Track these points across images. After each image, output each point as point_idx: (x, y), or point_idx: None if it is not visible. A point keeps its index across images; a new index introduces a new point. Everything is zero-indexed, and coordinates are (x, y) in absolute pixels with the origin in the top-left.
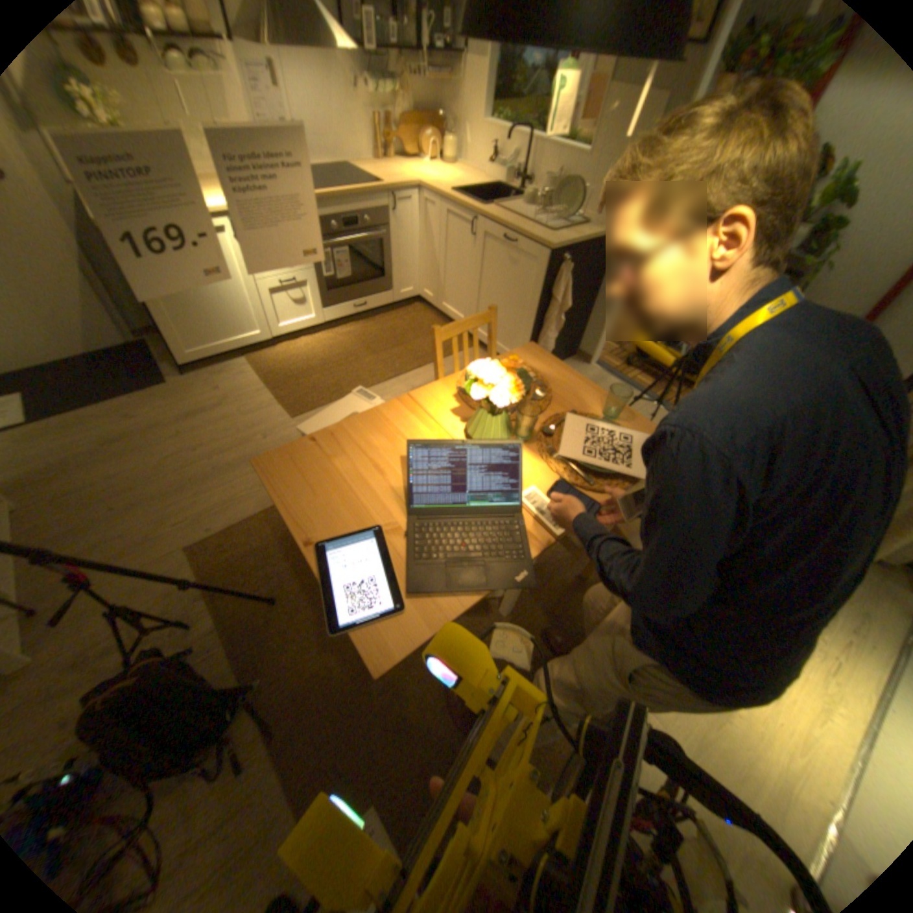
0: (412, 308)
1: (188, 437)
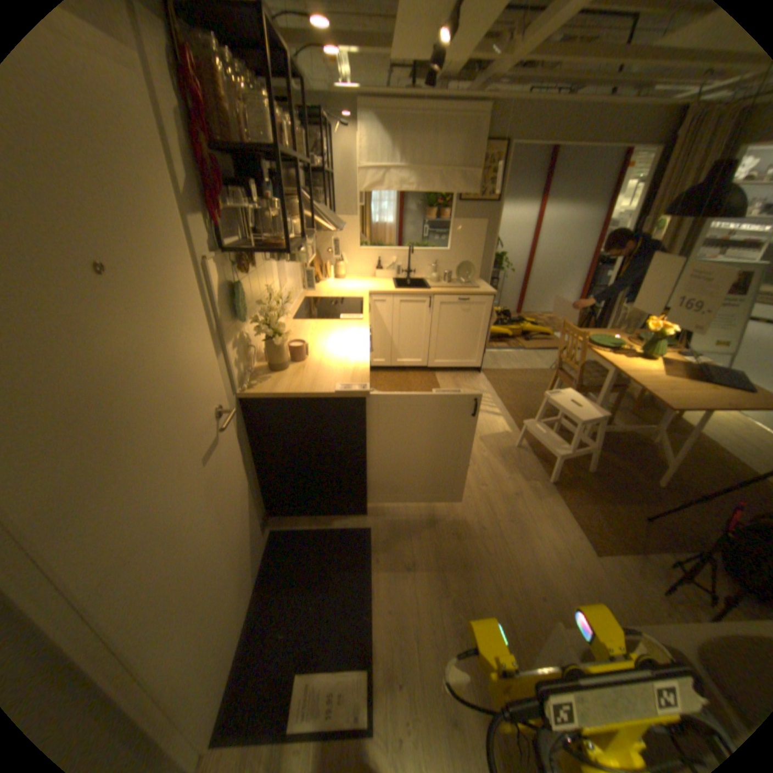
0: None
1: (465, 529)
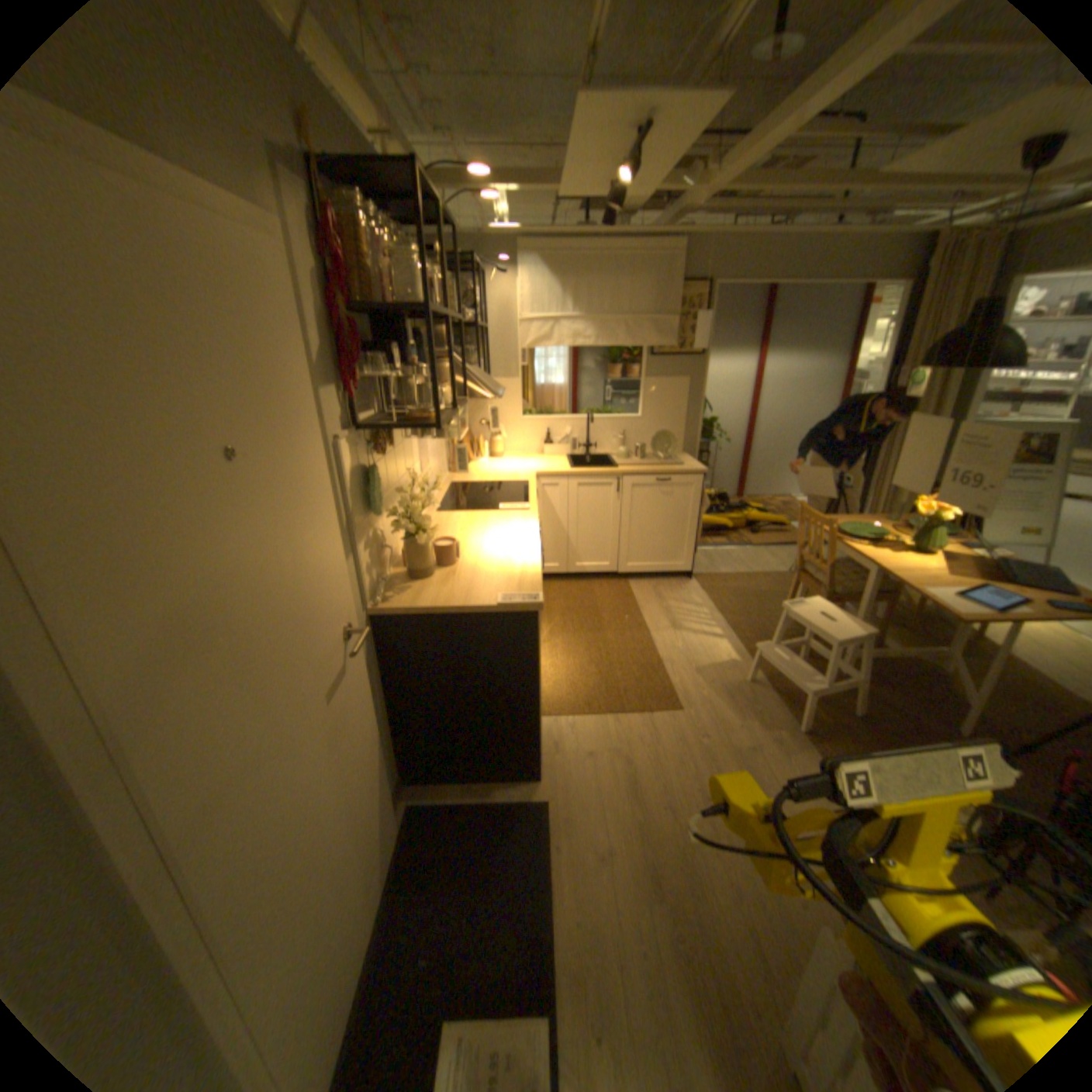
0: None
1: (681, 803)
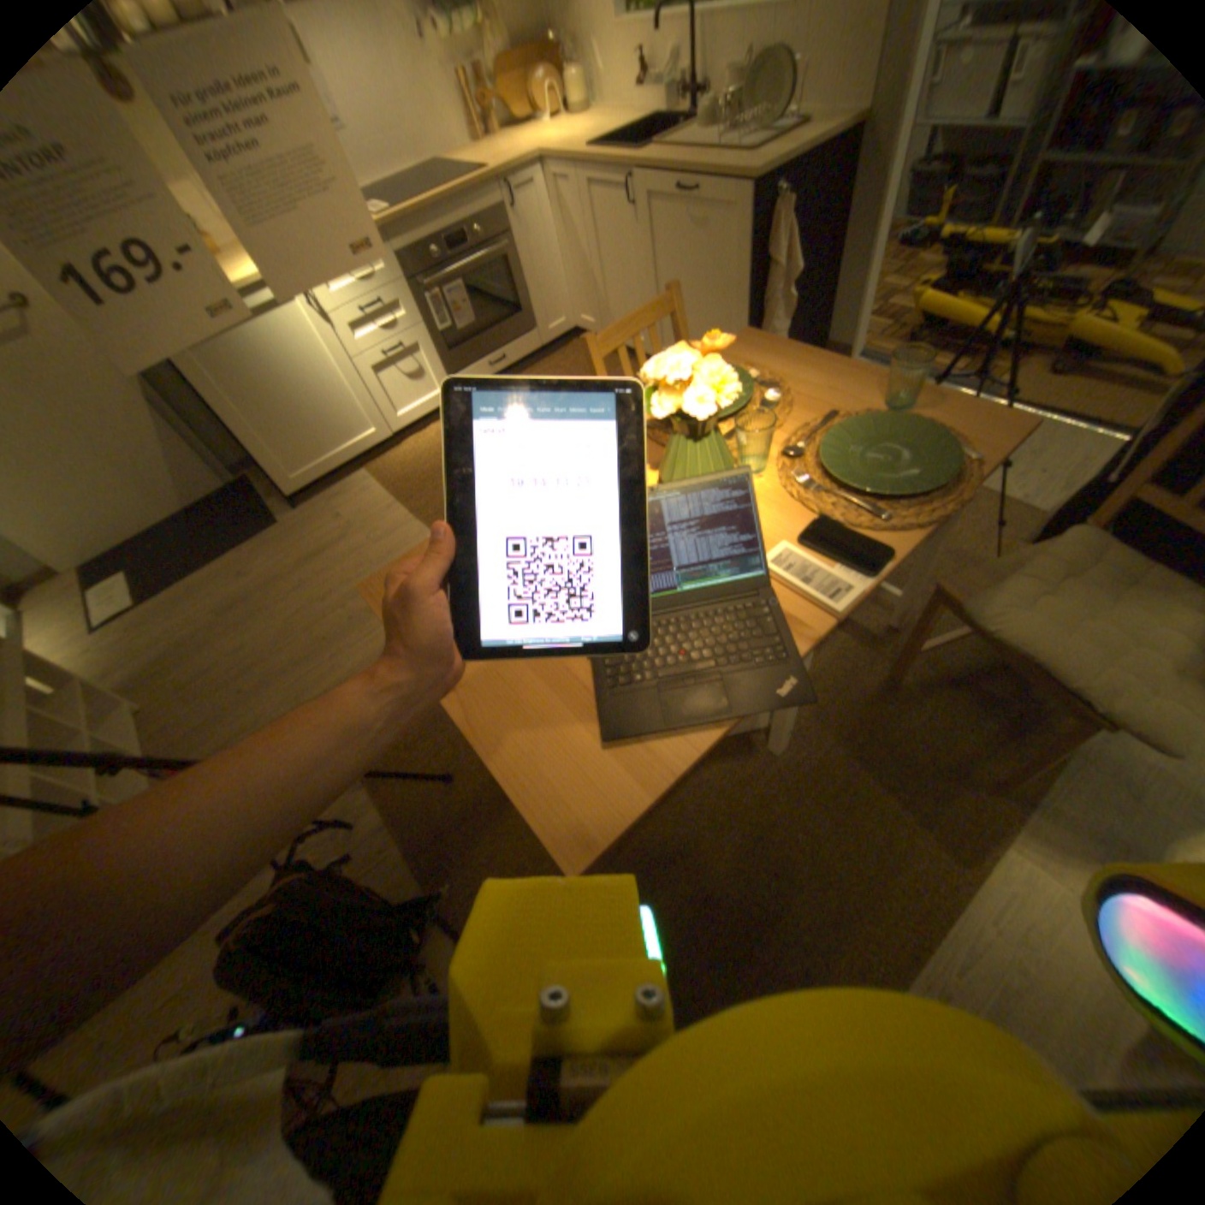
0: (570, 346)
1: (312, 581)
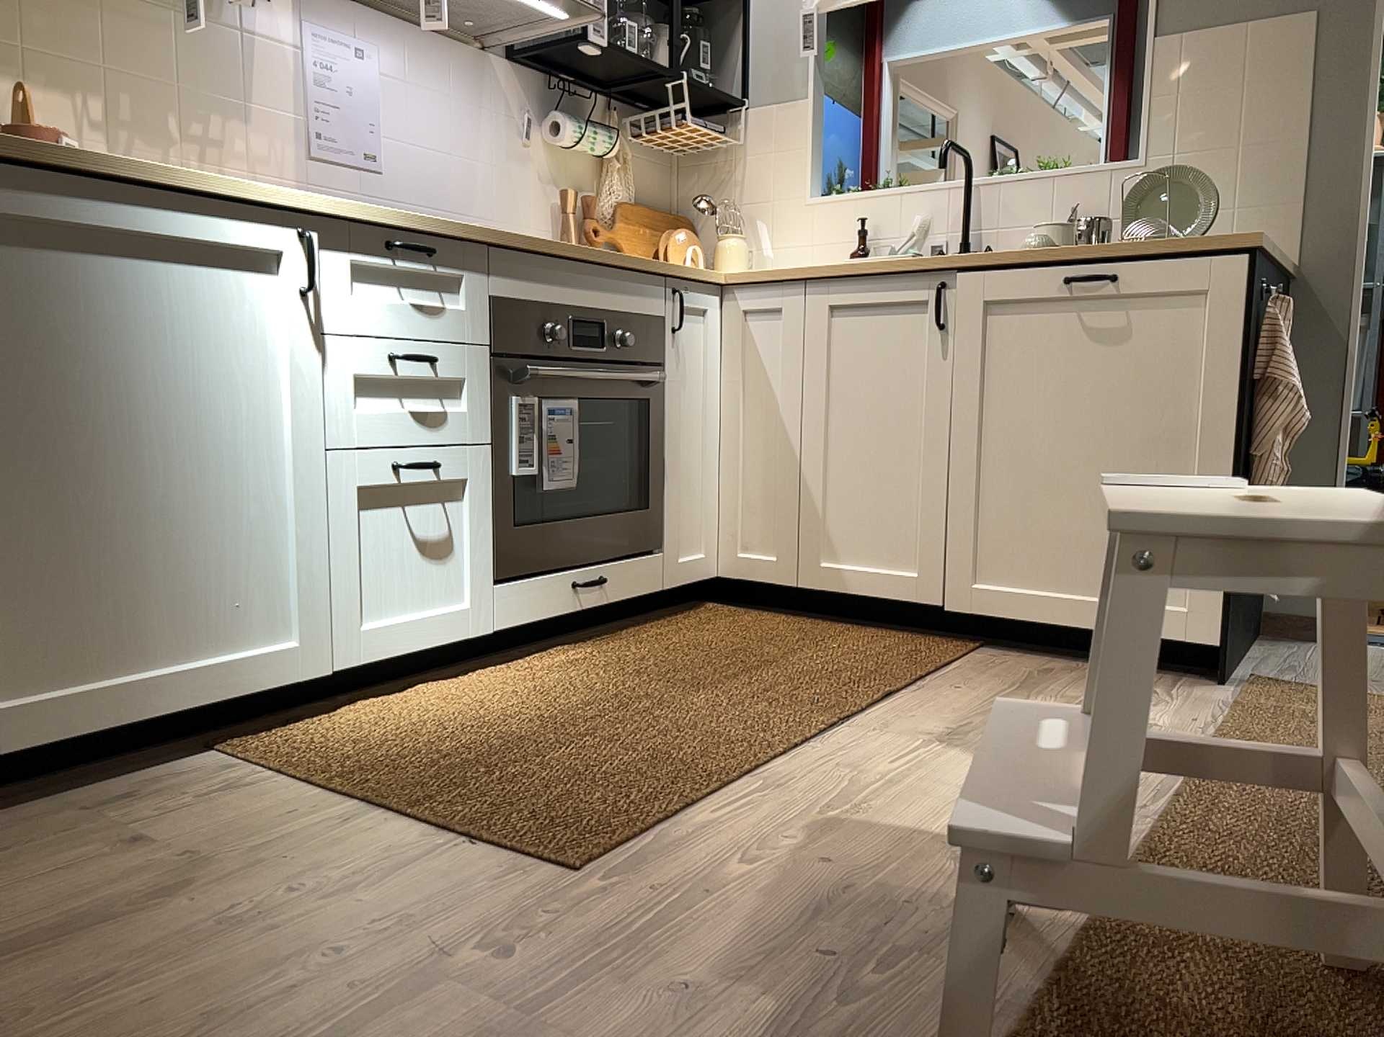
0: (704, 612)
1: None
